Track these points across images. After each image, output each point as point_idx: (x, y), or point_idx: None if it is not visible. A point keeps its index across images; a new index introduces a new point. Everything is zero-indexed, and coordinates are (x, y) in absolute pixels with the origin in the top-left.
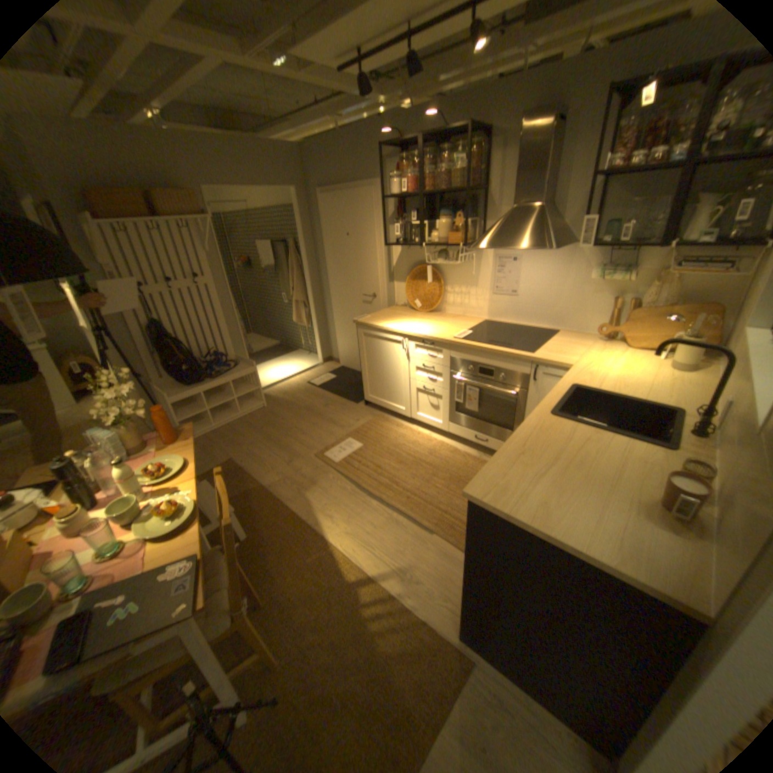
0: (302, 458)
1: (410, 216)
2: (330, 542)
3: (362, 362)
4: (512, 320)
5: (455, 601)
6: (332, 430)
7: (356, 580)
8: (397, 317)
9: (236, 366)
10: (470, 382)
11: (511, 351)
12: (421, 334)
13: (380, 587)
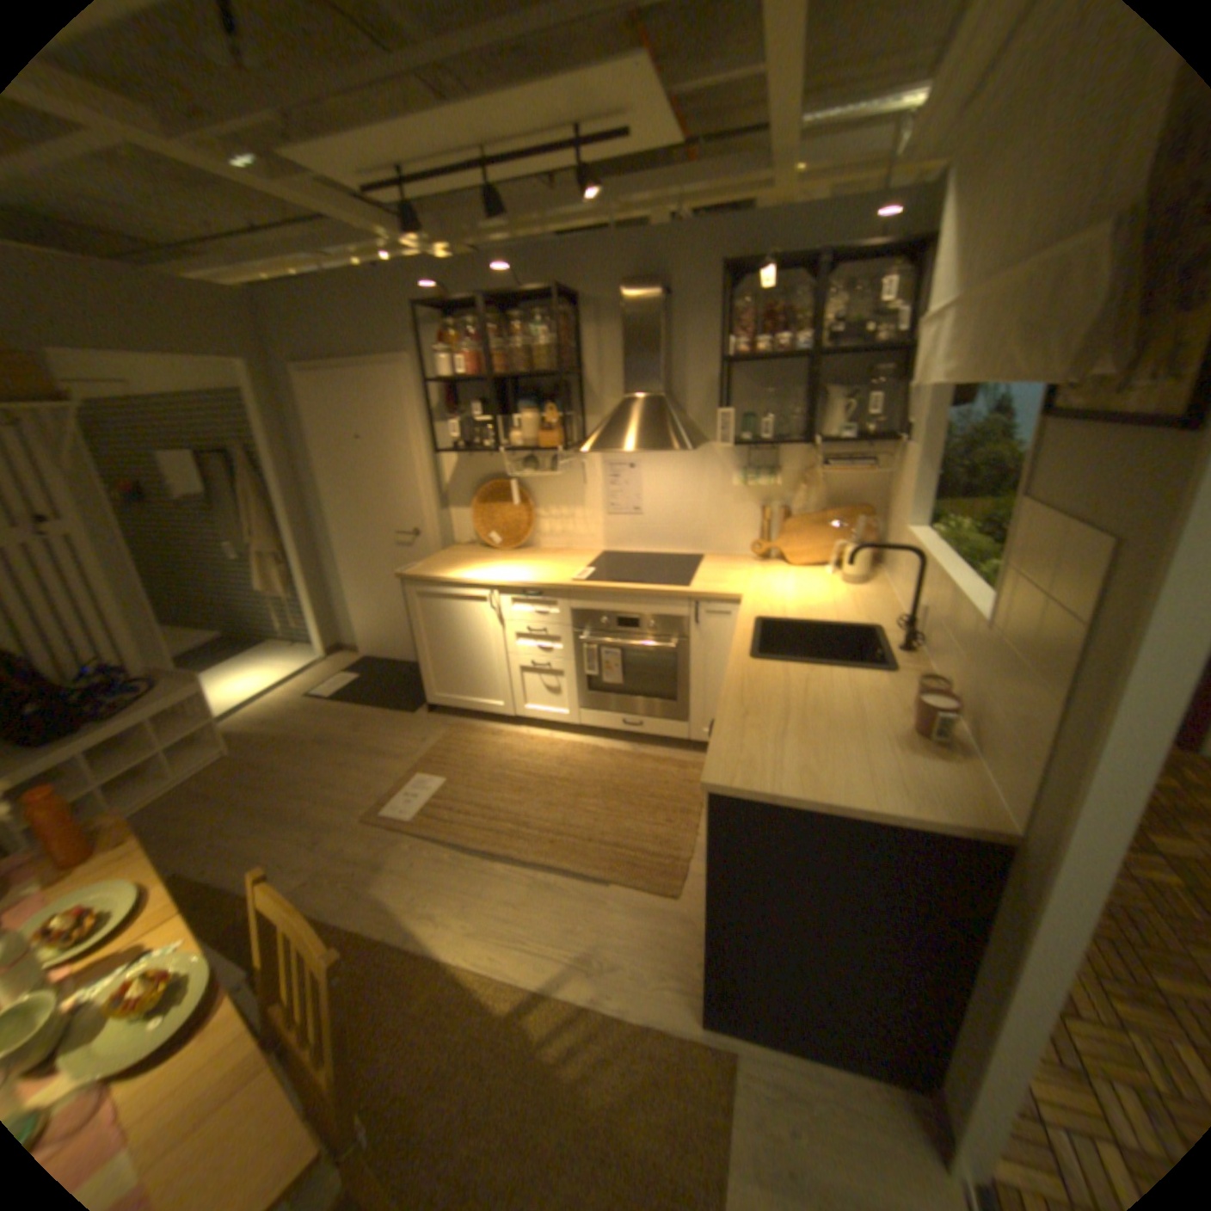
0: (336, 831)
1: (468, 409)
2: (443, 960)
3: (414, 641)
4: (638, 548)
5: (675, 973)
6: (380, 768)
7: (512, 1006)
8: (467, 560)
9: (149, 688)
10: (607, 641)
11: (658, 588)
12: (519, 581)
13: (557, 1000)
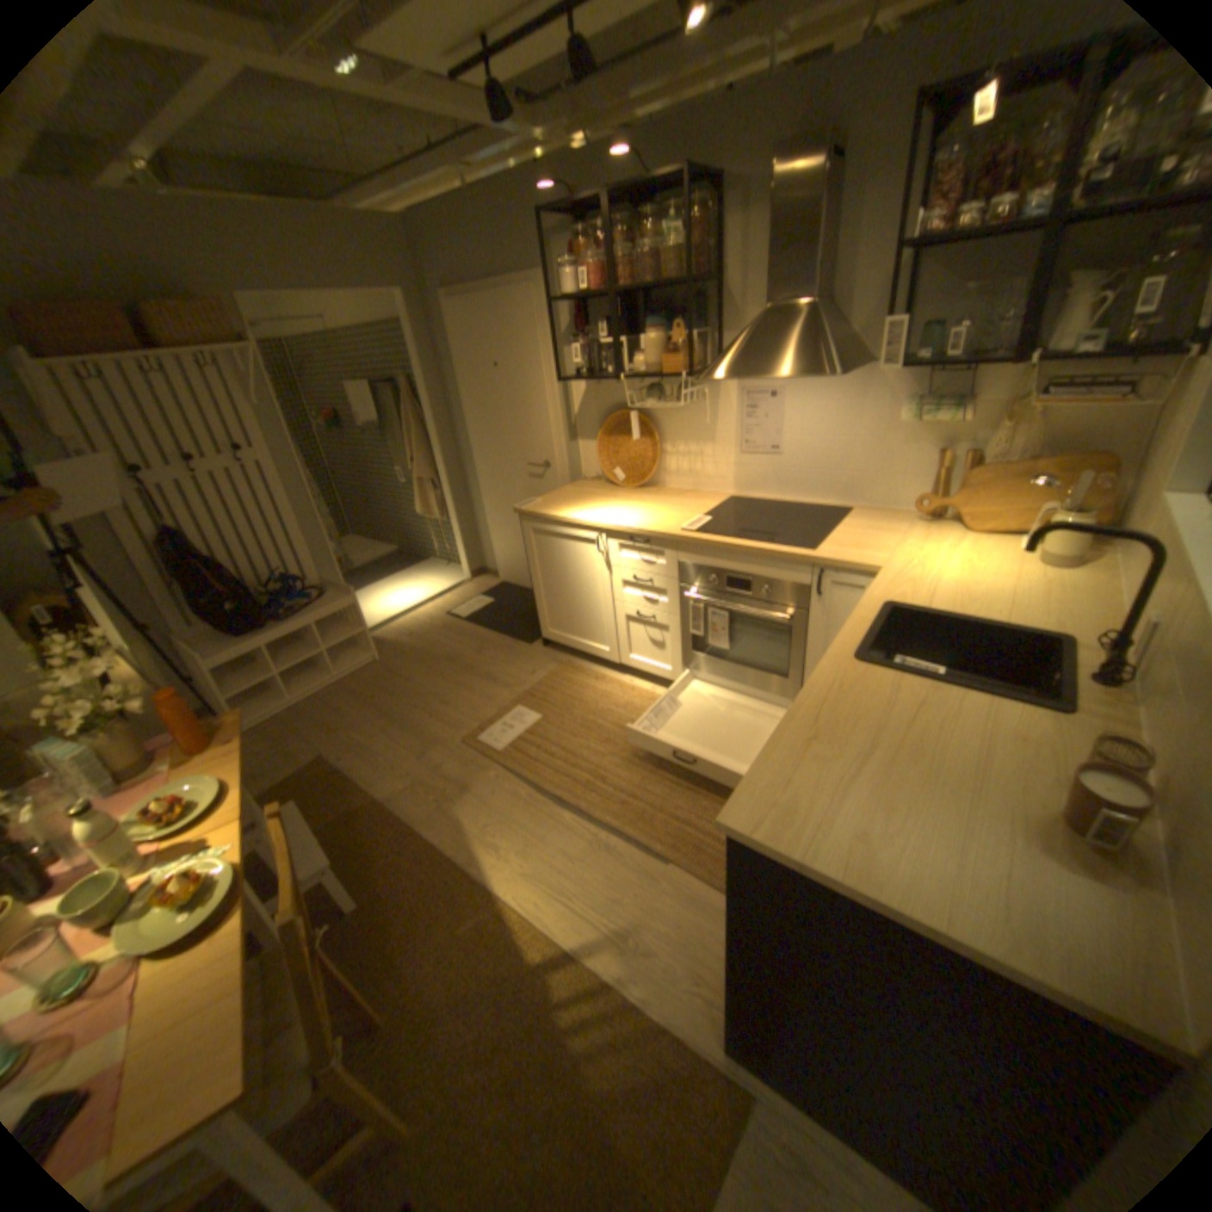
0: (442, 746)
1: (598, 330)
2: (496, 894)
3: (534, 576)
4: (775, 494)
5: (713, 984)
6: (491, 694)
7: (544, 959)
8: (587, 499)
9: (321, 596)
10: (714, 603)
11: (778, 548)
12: (627, 528)
13: (586, 969)
